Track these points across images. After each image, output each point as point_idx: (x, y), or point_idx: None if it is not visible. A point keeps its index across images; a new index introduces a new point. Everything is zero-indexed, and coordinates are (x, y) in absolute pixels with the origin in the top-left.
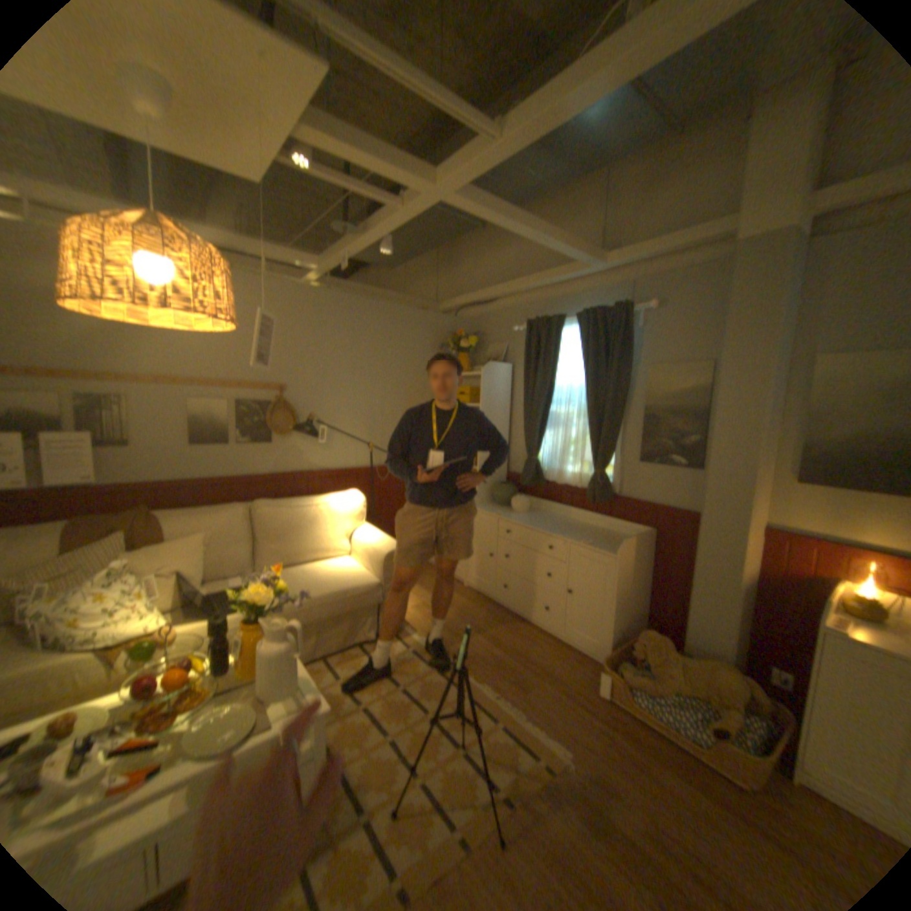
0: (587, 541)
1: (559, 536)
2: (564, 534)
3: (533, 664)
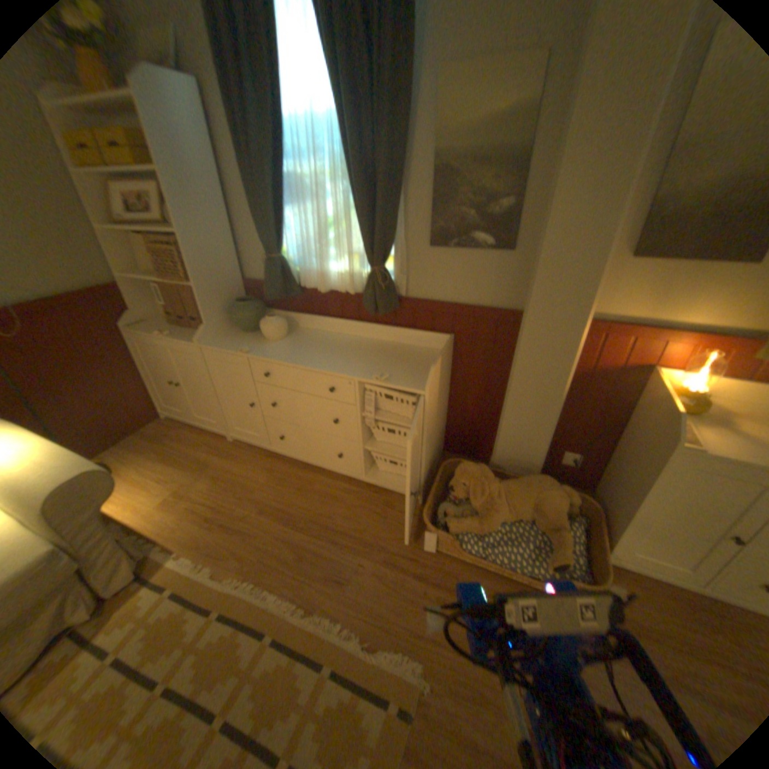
0: (379, 372)
1: (341, 372)
2: (346, 366)
3: (339, 532)
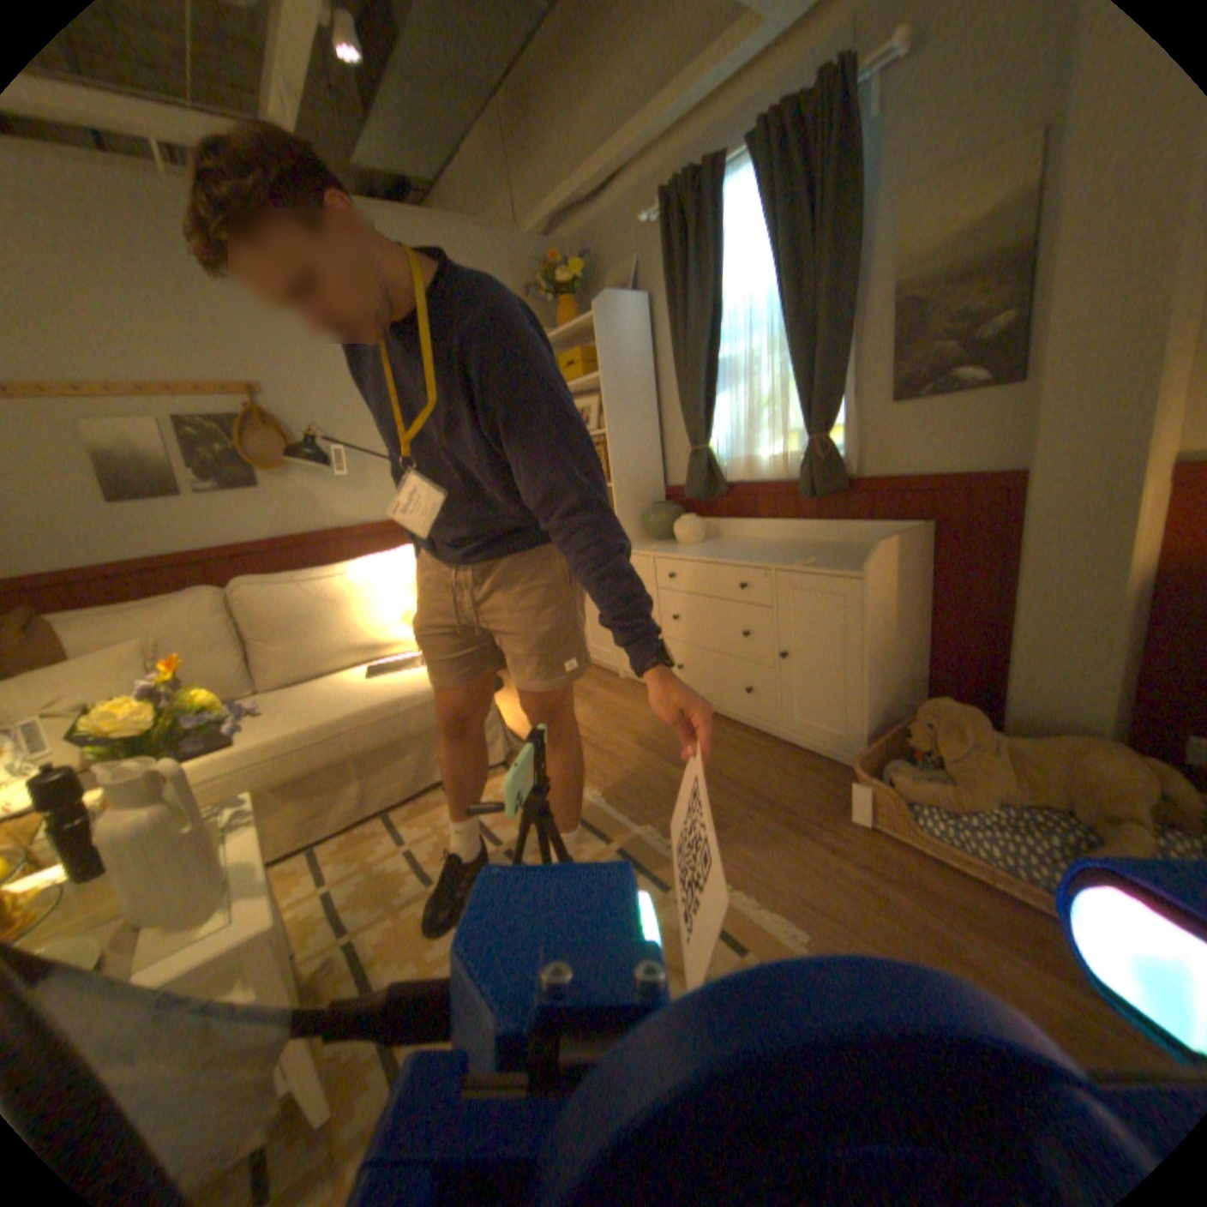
0: (807, 560)
1: (757, 562)
2: (765, 558)
3: (731, 780)
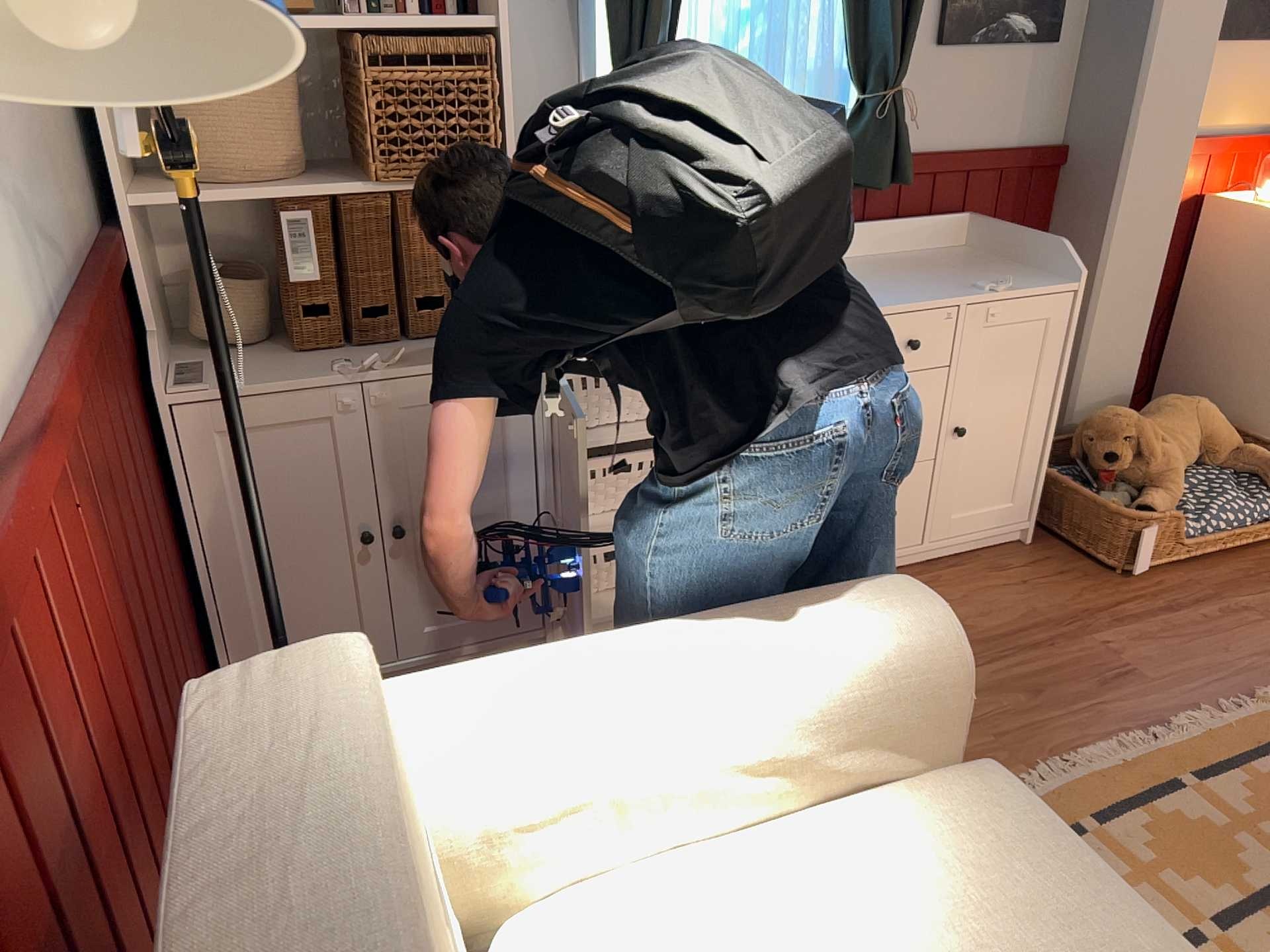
0: (979, 282)
1: (924, 300)
2: (910, 293)
3: (1010, 633)
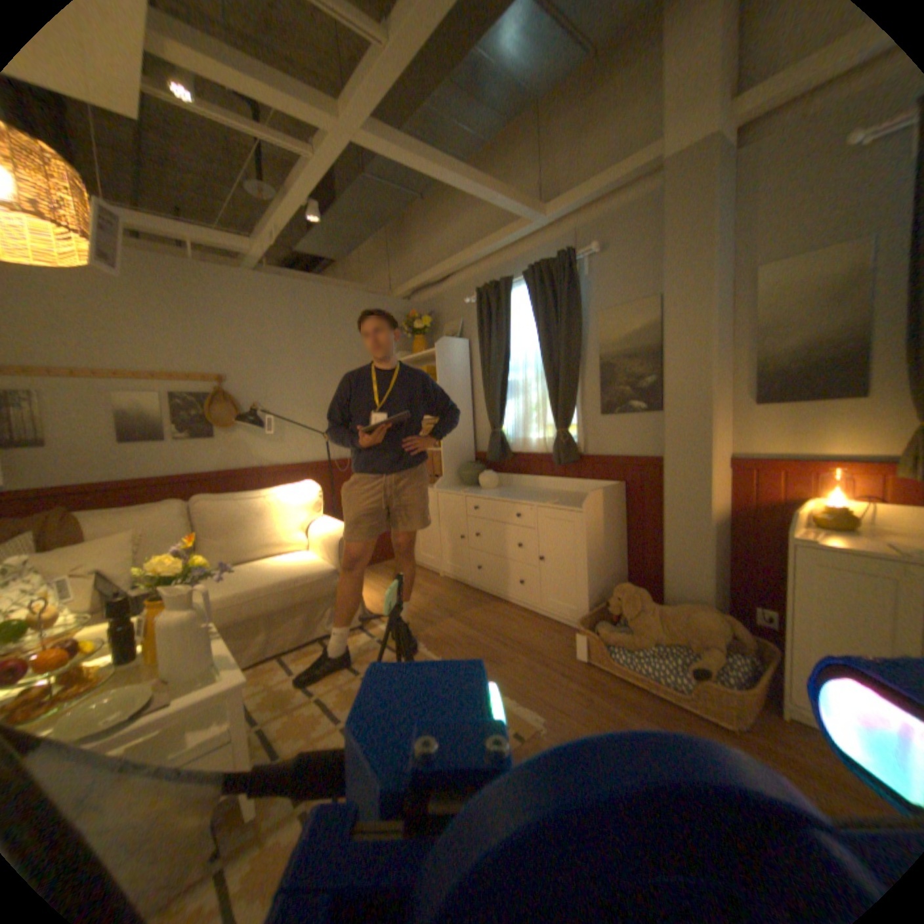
0: (554, 500)
1: (526, 501)
2: (531, 499)
3: (507, 638)
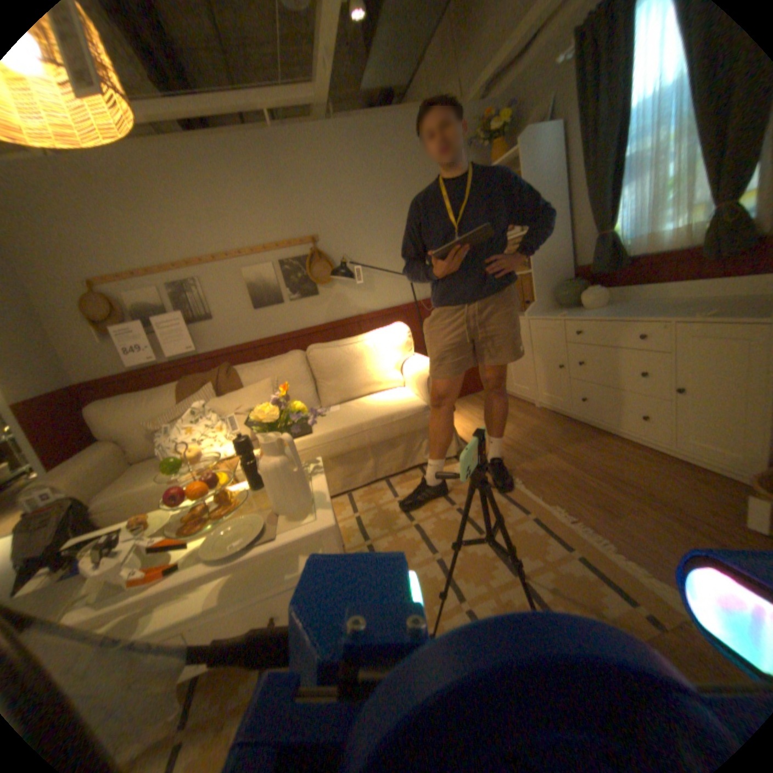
0: (709, 311)
1: (657, 317)
2: (666, 313)
3: (627, 483)
